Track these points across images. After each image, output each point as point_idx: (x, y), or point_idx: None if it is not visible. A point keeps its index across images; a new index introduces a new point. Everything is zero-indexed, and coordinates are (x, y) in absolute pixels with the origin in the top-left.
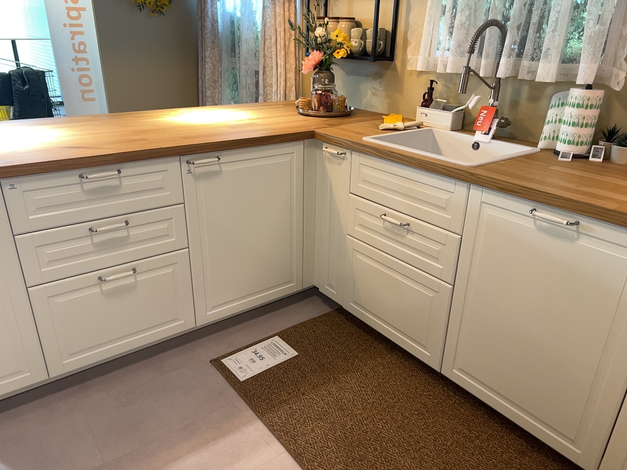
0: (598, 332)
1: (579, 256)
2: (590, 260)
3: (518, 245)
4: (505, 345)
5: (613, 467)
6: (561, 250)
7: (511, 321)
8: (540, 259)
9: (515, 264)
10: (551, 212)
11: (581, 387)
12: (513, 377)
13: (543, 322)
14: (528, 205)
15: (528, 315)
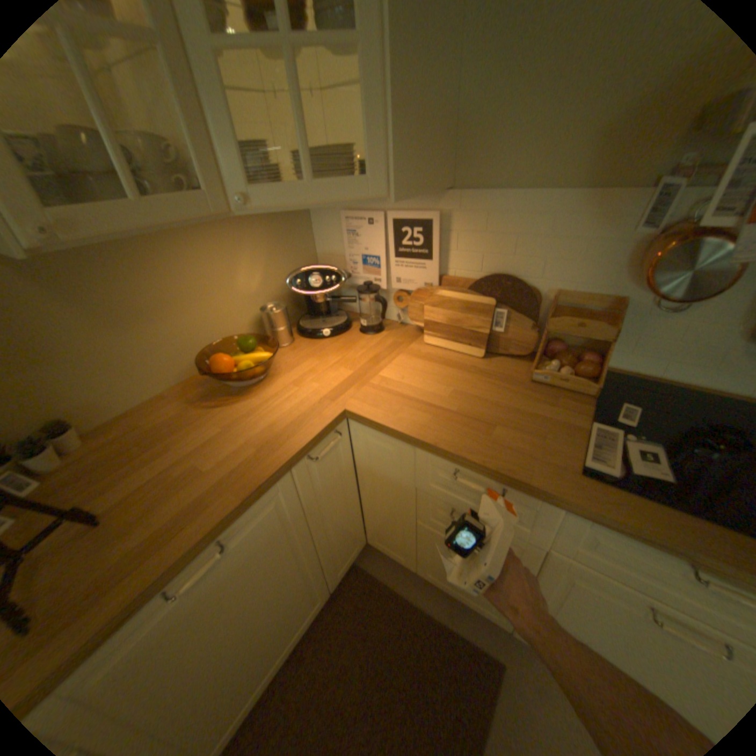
0: (287, 560)
1: (239, 555)
2: (248, 545)
3: (175, 632)
4: (236, 671)
5: (333, 580)
6: (221, 573)
7: (225, 660)
8: (209, 602)
9: (188, 642)
10: (184, 573)
11: (299, 590)
12: (259, 664)
13: (250, 616)
14: (148, 604)
15: (235, 634)
